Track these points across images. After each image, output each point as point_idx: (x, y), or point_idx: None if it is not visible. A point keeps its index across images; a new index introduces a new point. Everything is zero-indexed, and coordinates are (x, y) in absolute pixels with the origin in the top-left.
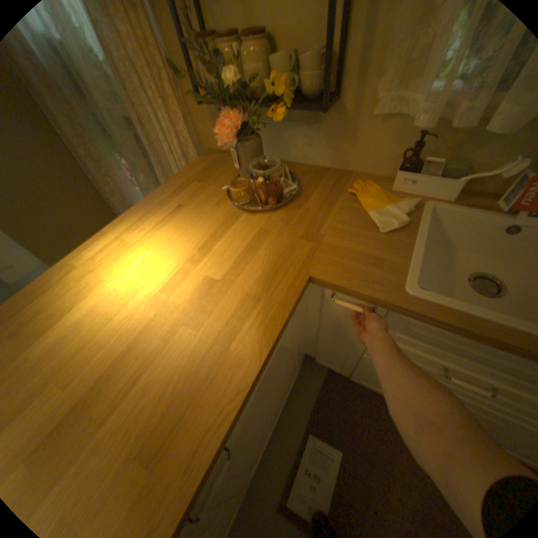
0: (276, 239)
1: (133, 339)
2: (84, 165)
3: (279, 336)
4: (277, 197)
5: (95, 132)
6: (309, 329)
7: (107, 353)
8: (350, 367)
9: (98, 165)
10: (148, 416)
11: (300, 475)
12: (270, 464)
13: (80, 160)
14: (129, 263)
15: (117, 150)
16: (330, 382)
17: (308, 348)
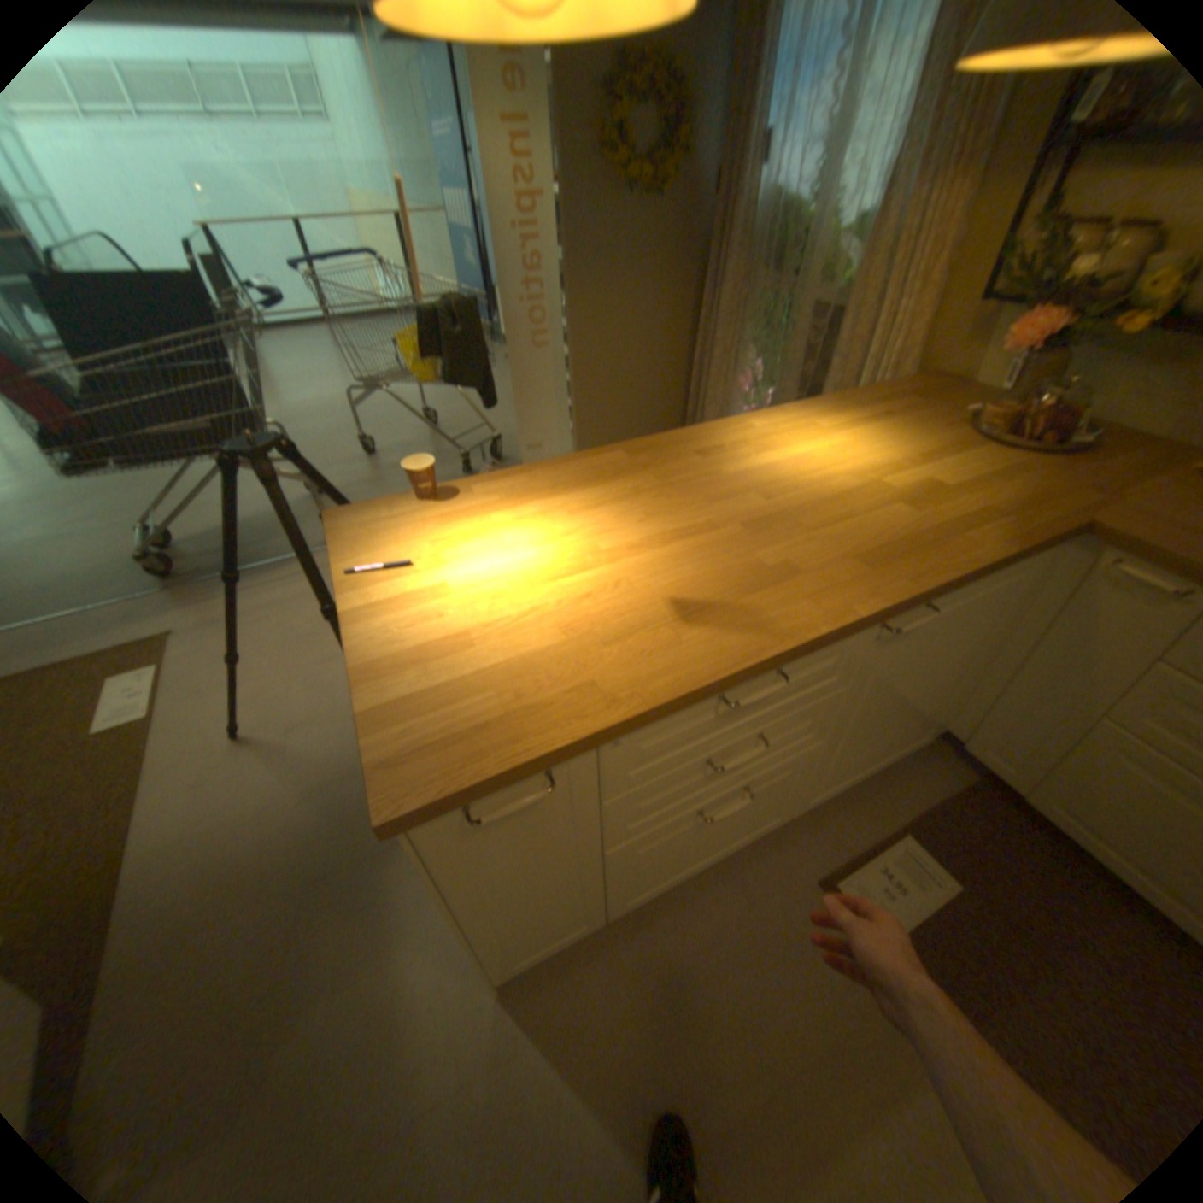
0: (1044, 478)
1: (840, 493)
2: (701, 353)
3: (1034, 550)
4: (1063, 435)
5: (756, 313)
6: (1007, 655)
7: (811, 492)
8: (1049, 759)
9: (724, 358)
10: (866, 540)
11: (875, 868)
12: (827, 830)
13: (702, 345)
14: (825, 441)
15: (764, 345)
16: (978, 798)
17: (969, 710)
